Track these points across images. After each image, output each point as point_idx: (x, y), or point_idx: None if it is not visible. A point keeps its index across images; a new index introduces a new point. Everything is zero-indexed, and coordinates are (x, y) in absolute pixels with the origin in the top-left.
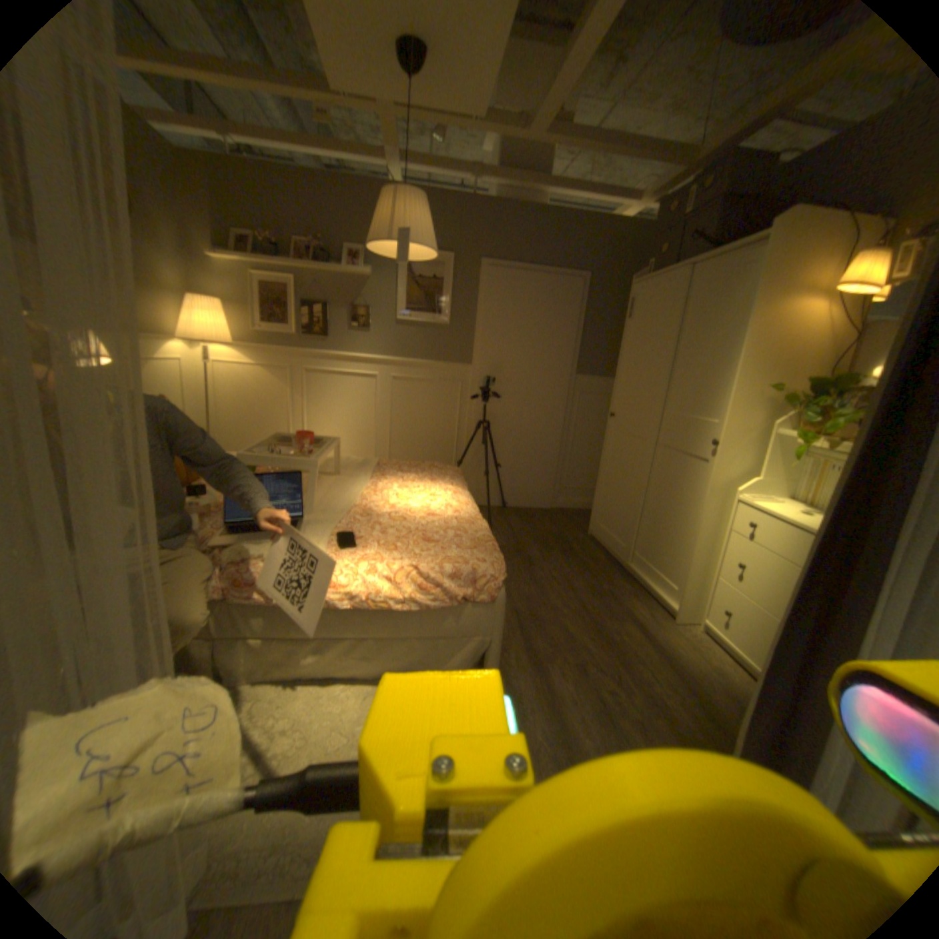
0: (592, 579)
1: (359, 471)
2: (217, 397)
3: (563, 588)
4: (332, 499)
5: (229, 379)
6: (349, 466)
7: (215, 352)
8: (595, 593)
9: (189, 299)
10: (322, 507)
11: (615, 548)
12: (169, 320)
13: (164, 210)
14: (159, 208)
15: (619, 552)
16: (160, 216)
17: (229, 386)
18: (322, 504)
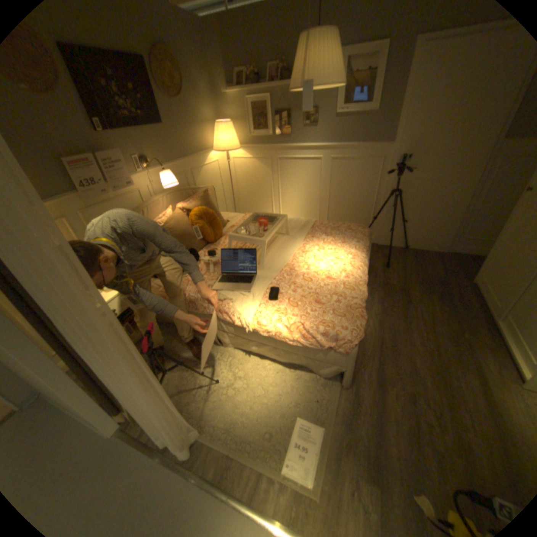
0: (457, 327)
1: (299, 234)
2: (237, 179)
3: (428, 330)
4: (275, 260)
5: (241, 168)
6: (294, 230)
7: (233, 153)
8: (453, 341)
9: (216, 127)
10: (268, 267)
11: (492, 304)
12: (210, 140)
13: (199, 71)
14: (196, 70)
15: (494, 309)
16: (197, 76)
17: (242, 172)
18: (269, 264)
